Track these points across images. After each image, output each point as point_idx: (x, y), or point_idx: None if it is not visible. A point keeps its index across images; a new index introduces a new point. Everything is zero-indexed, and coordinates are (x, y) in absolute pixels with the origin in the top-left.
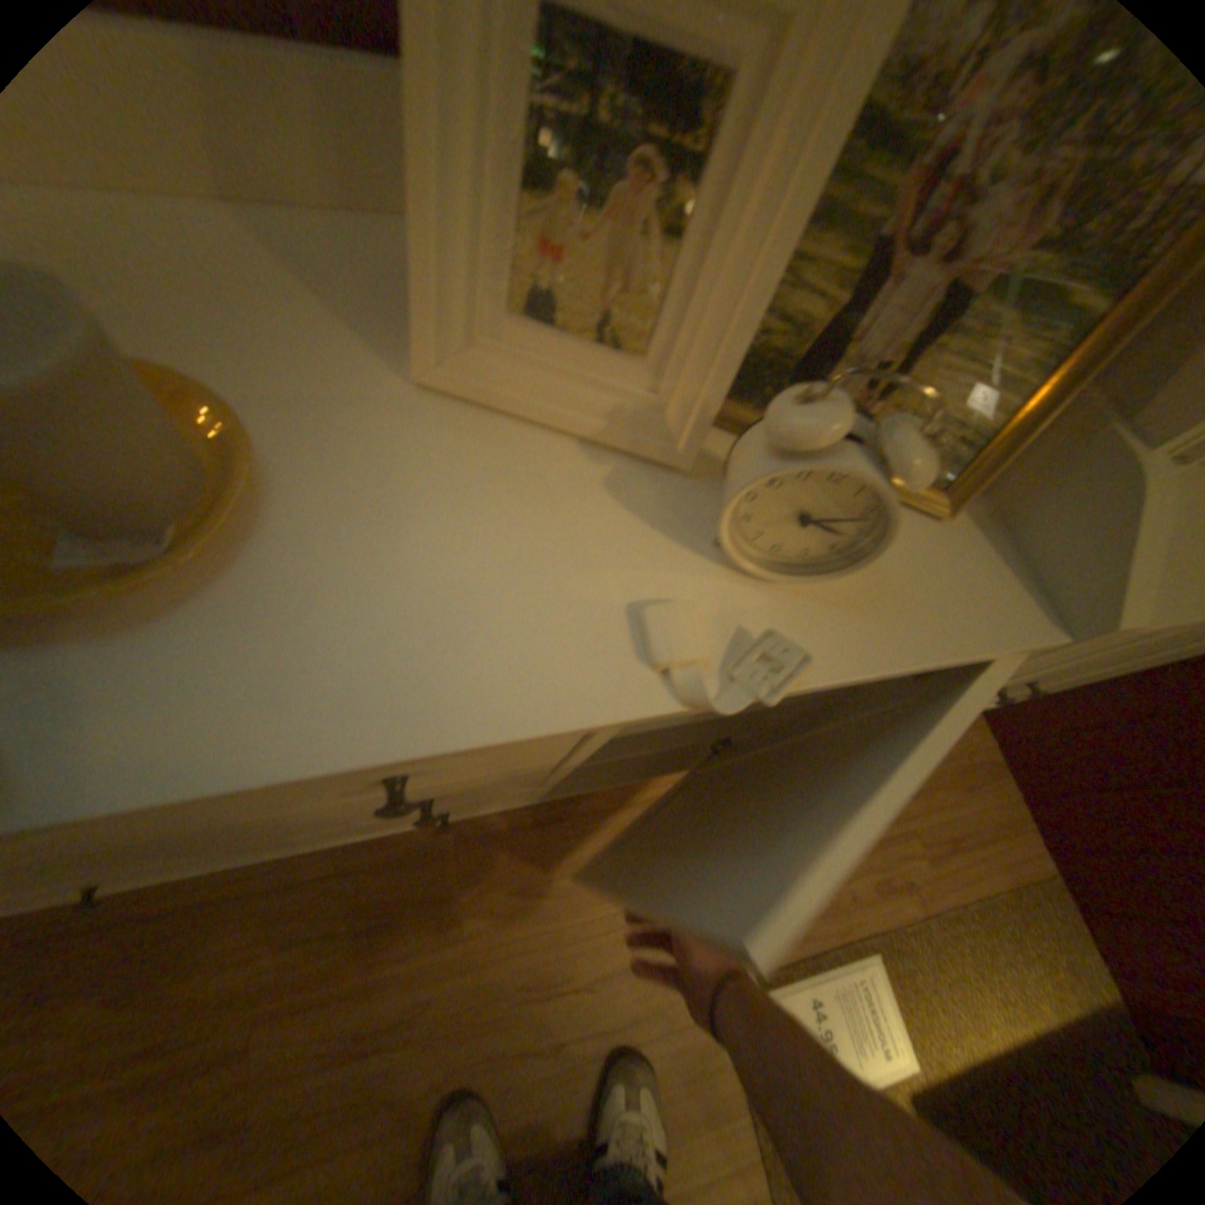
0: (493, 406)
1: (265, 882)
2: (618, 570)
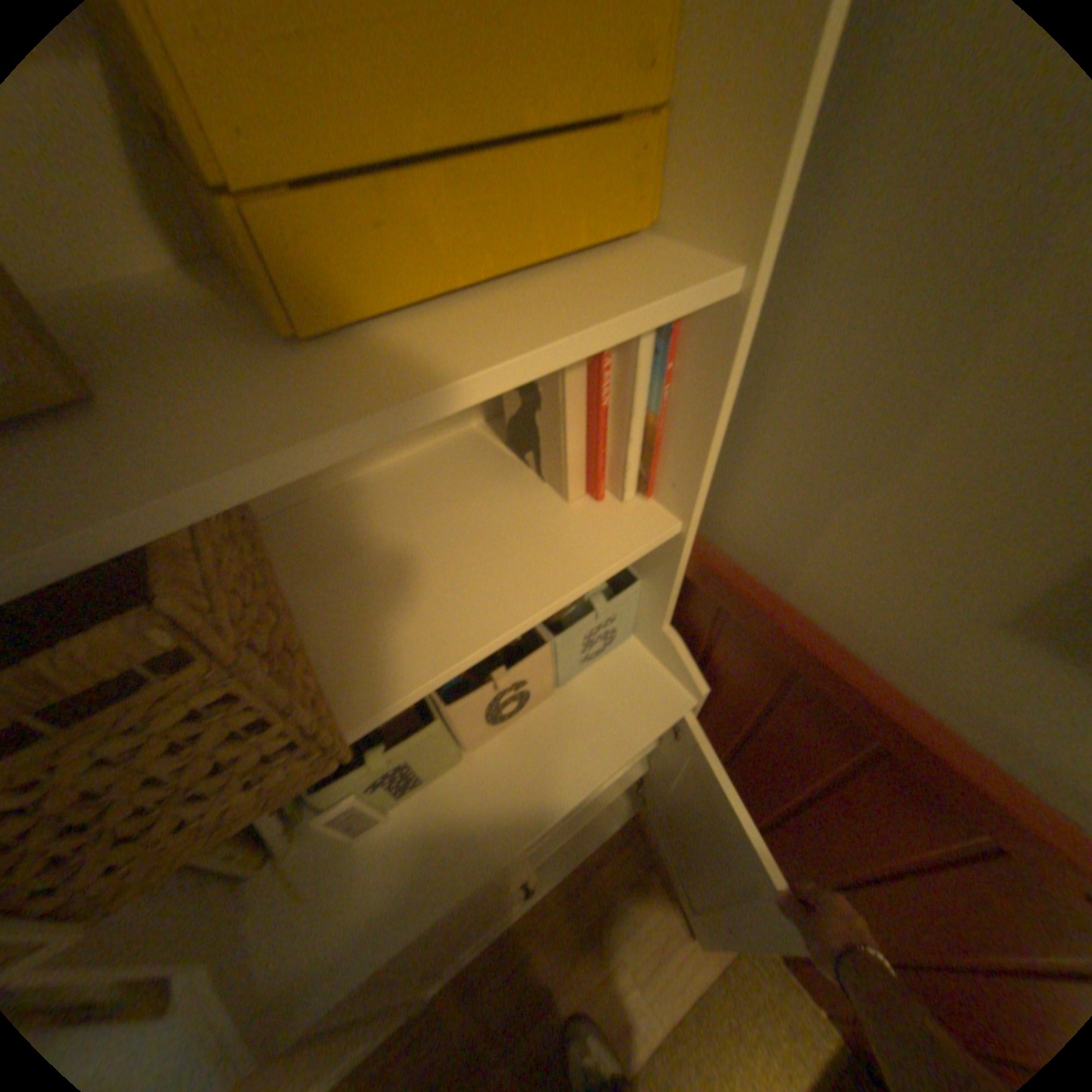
0: None
1: None
2: None
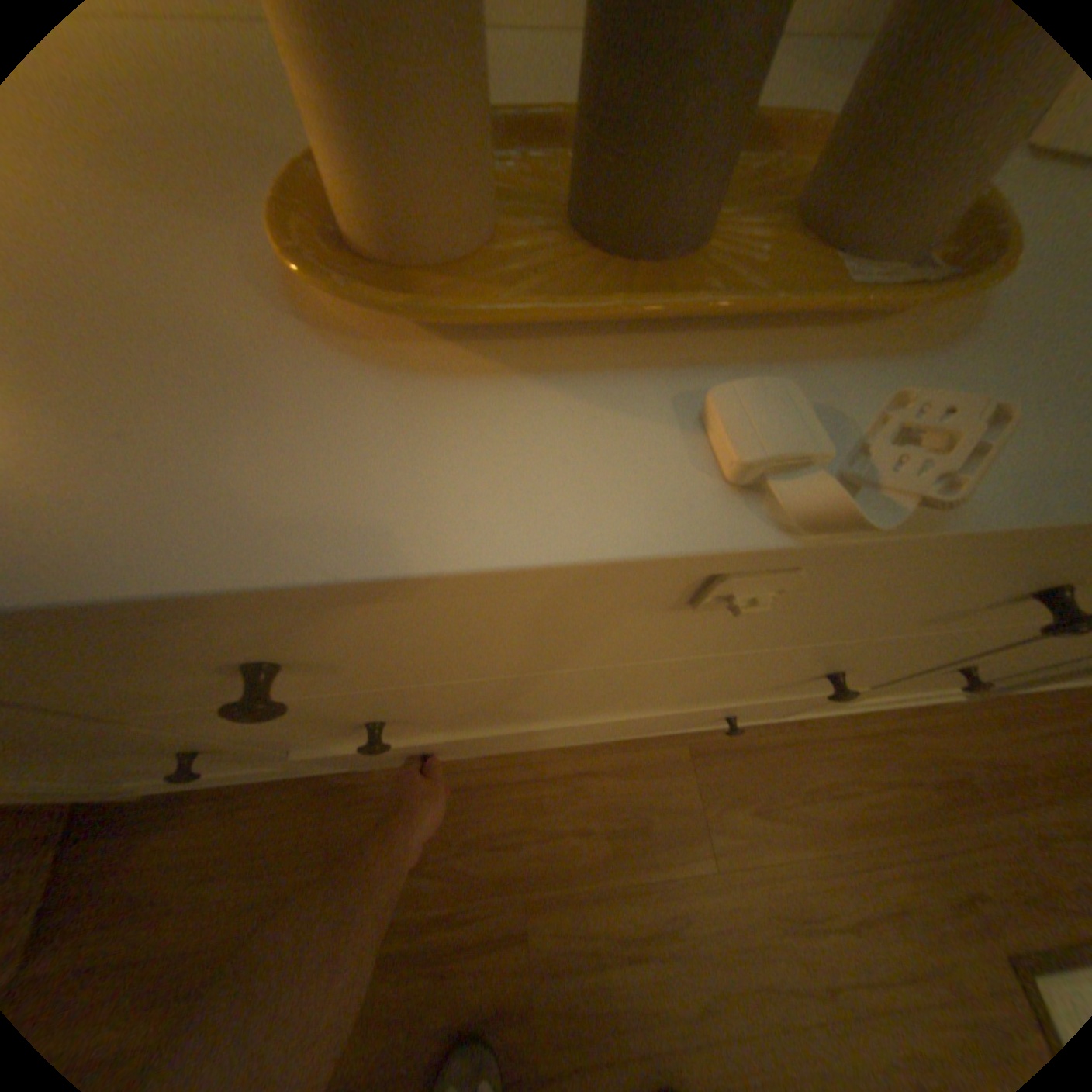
0: None
1: (522, 774)
2: None
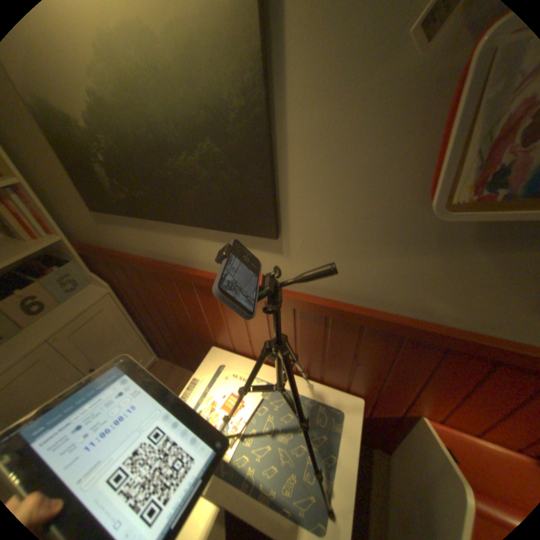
0: None
1: None
2: None
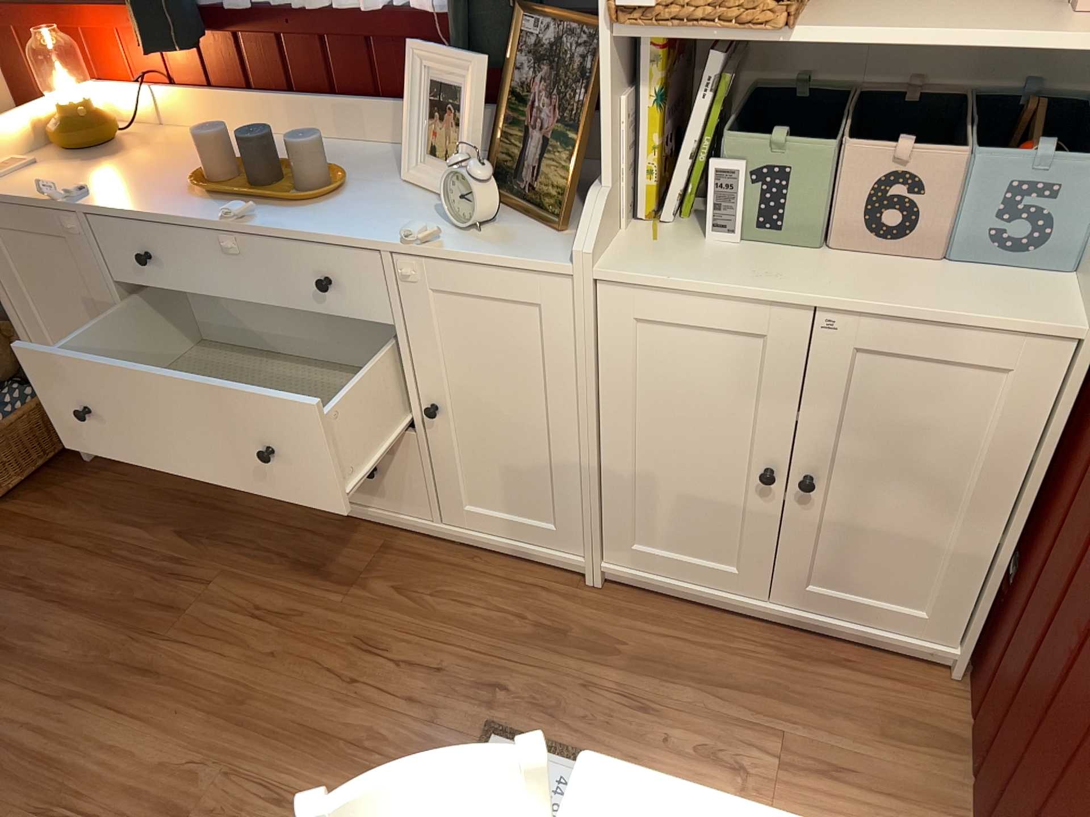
0: (419, 186)
1: (274, 517)
2: (415, 220)
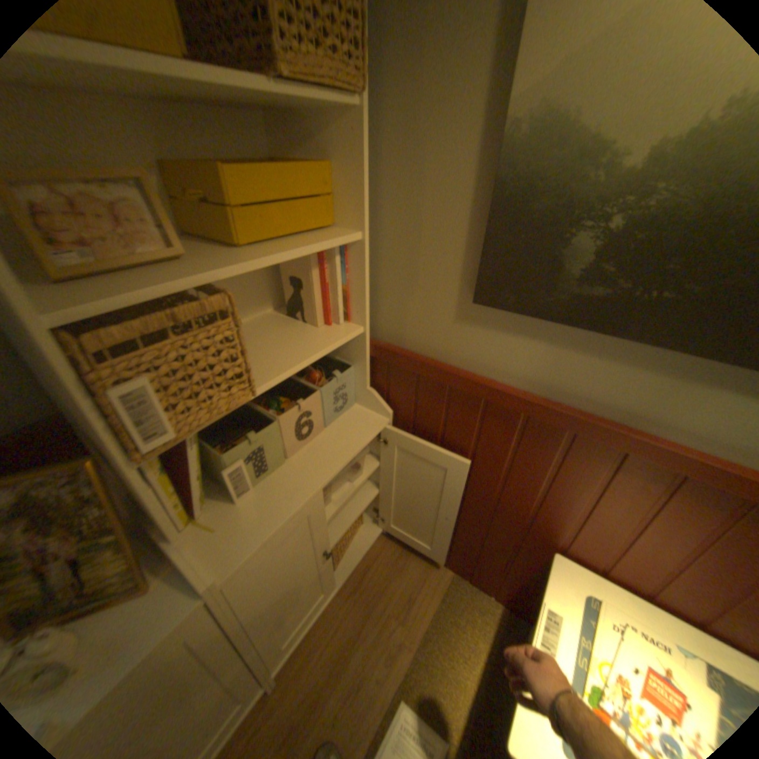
0: None
1: None
2: None
